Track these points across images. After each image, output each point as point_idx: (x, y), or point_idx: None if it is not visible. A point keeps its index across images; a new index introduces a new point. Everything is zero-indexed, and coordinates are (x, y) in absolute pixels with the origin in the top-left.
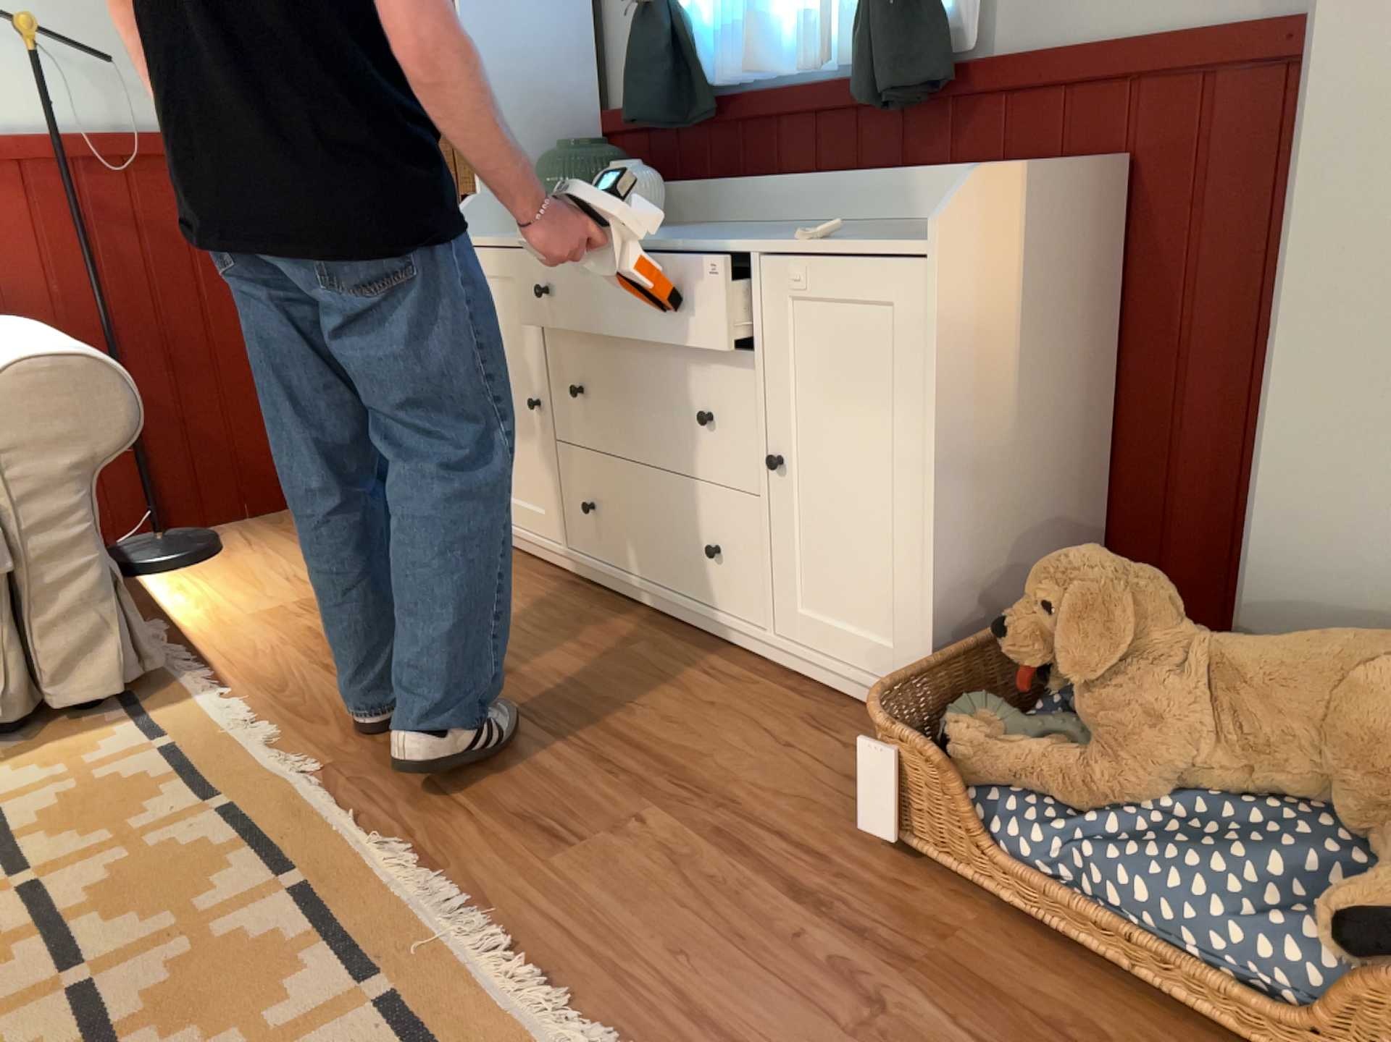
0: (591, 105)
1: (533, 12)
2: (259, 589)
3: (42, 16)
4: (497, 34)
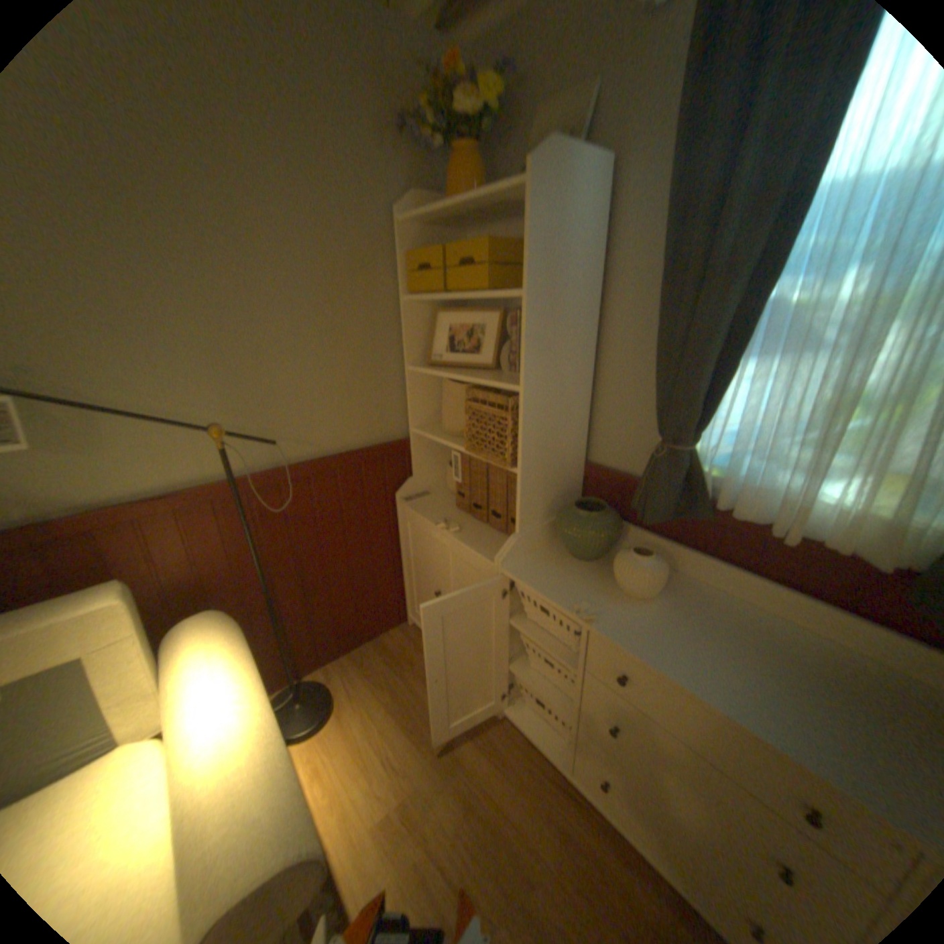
0: (584, 457)
1: (564, 411)
2: (367, 778)
3: (223, 398)
4: (544, 430)
